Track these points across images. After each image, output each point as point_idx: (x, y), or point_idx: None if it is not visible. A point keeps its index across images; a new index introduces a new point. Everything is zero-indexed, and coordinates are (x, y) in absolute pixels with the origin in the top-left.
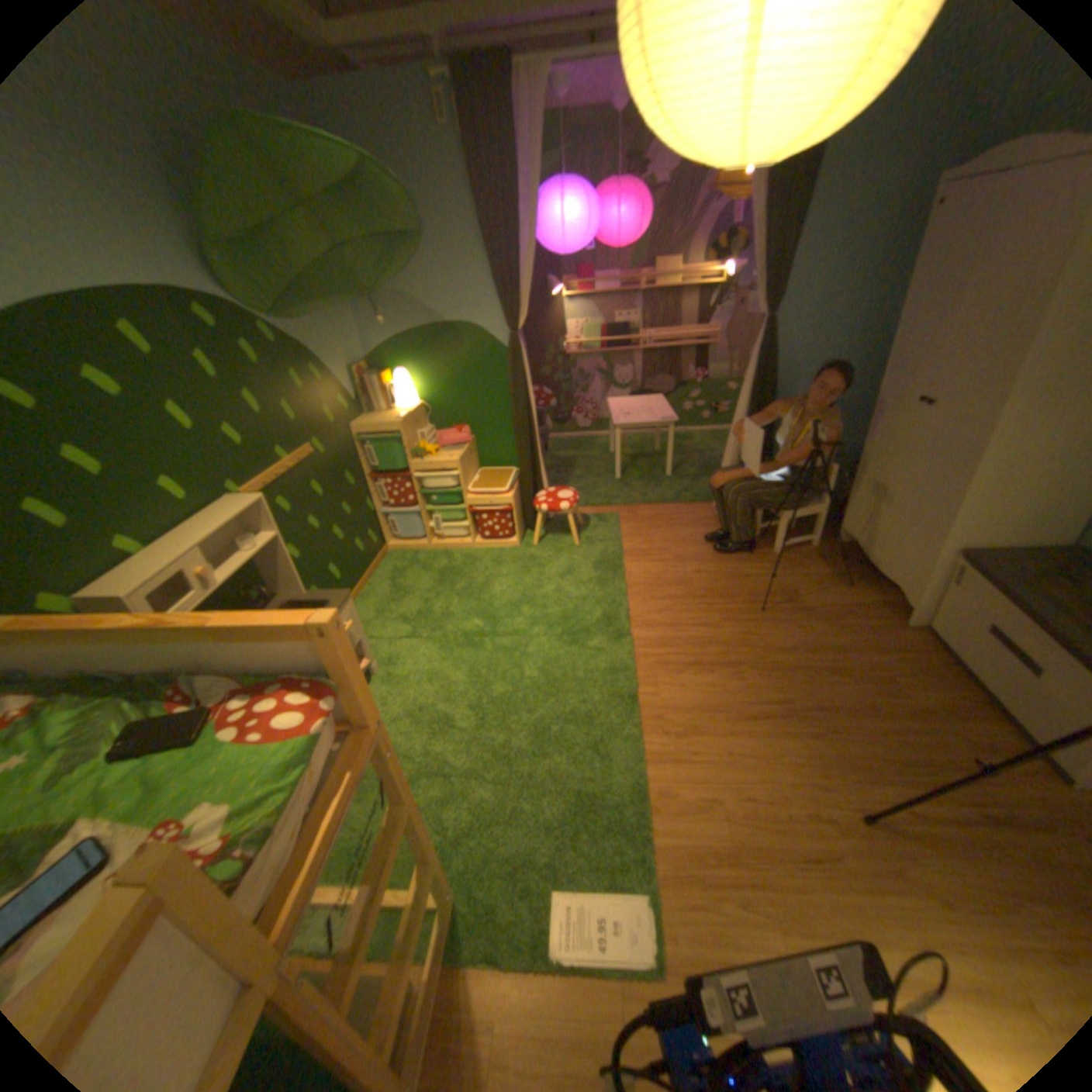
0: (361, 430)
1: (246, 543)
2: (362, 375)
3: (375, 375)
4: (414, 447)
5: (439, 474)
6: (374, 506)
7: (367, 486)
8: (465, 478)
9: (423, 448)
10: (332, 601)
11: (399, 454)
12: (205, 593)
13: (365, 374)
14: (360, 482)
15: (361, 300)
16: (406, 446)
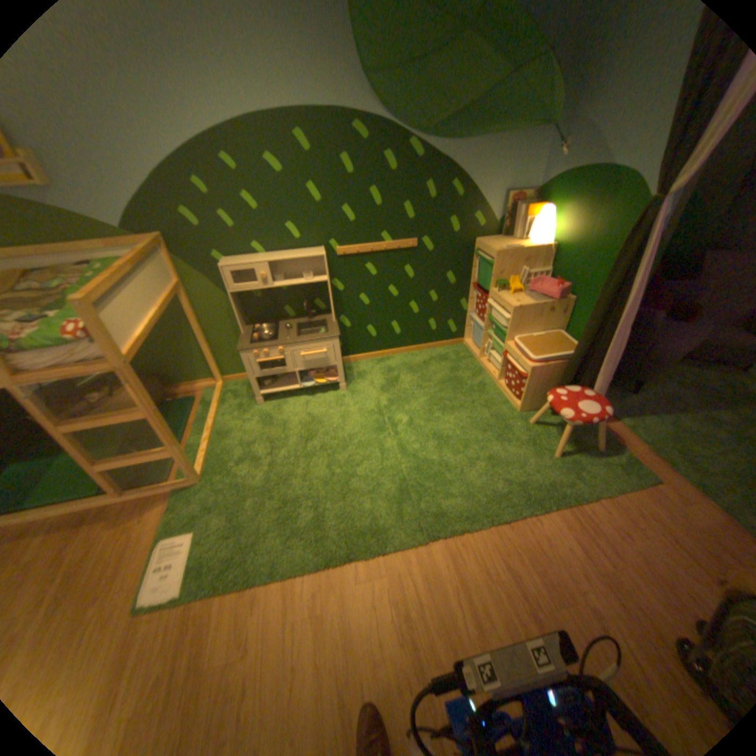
0: (479, 247)
1: (314, 277)
2: (520, 202)
3: (529, 205)
4: (506, 279)
5: (501, 311)
6: (466, 308)
7: (468, 291)
8: (517, 327)
9: (510, 283)
10: (327, 335)
11: (488, 278)
12: (291, 291)
13: (525, 202)
14: (462, 286)
15: (561, 127)
16: (493, 274)
